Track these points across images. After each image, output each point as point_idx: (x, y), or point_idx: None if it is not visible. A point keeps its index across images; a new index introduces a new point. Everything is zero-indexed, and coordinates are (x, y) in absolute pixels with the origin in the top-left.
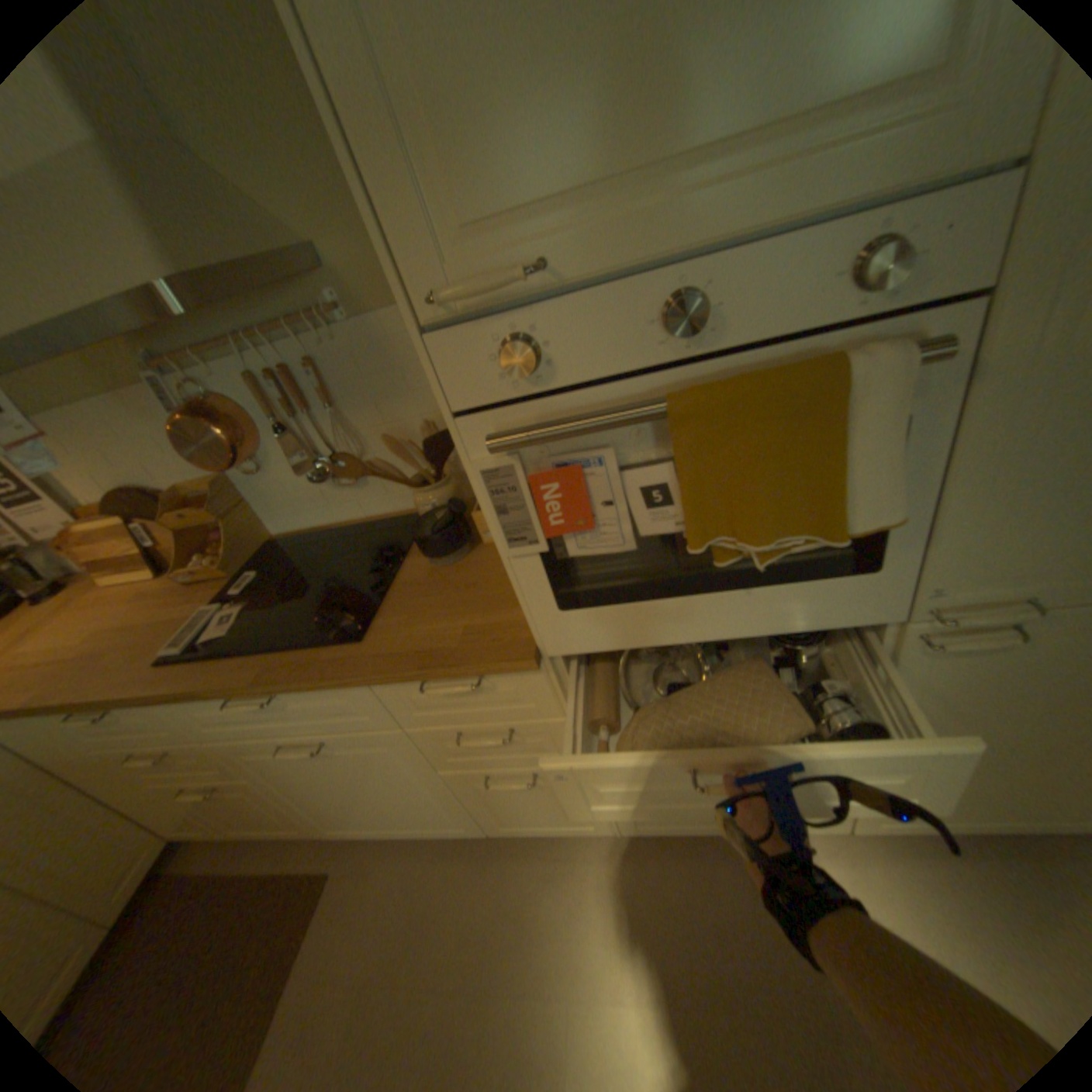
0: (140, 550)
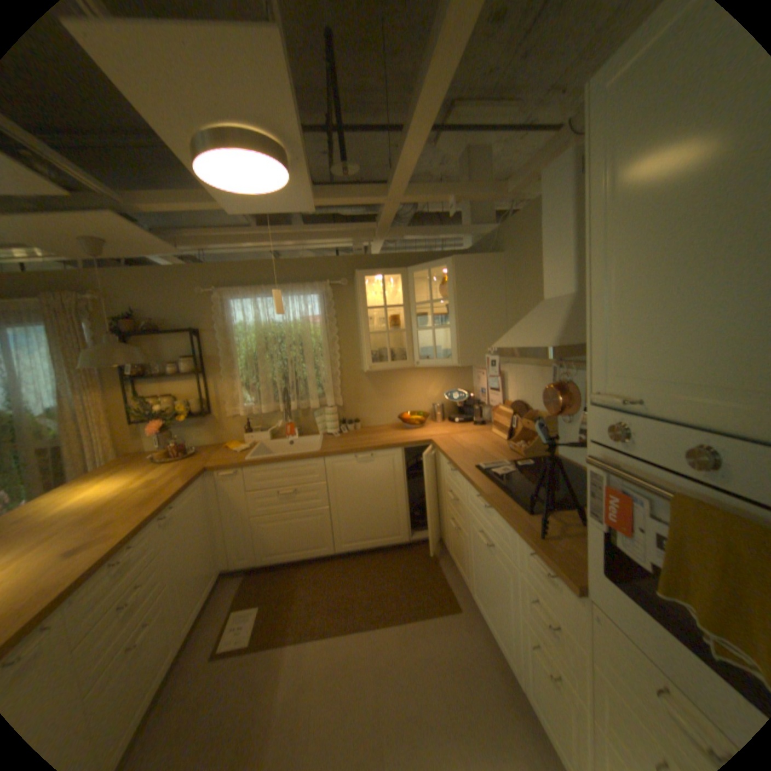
0: (511, 428)
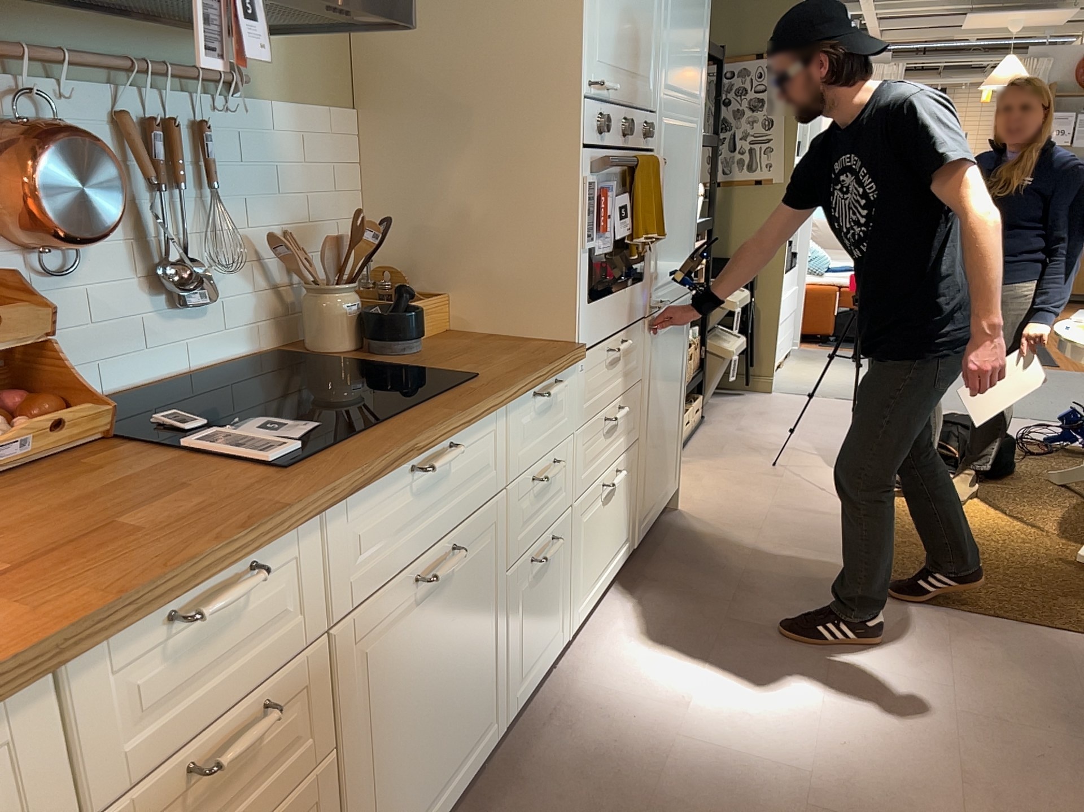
0: None
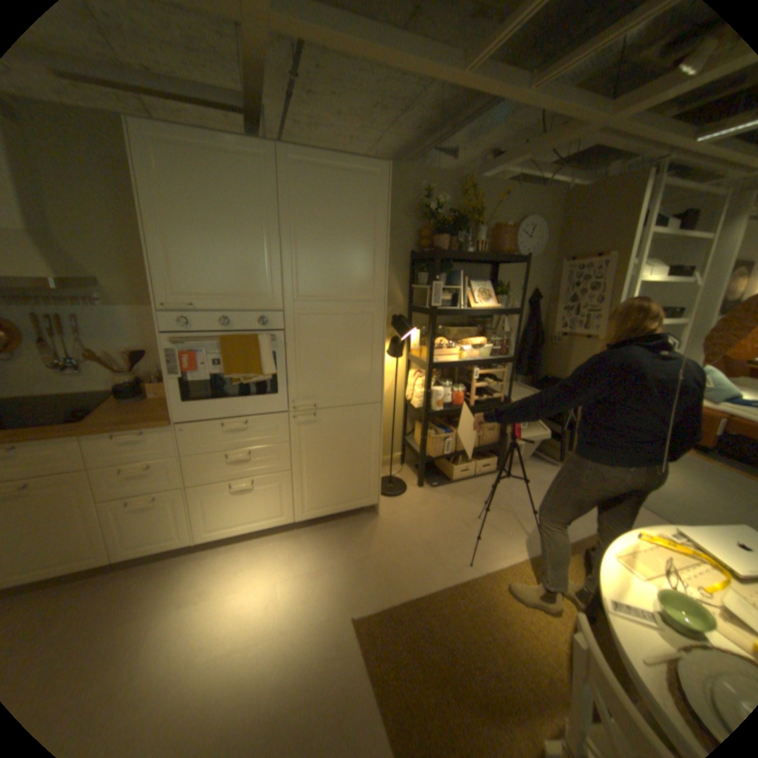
0: None
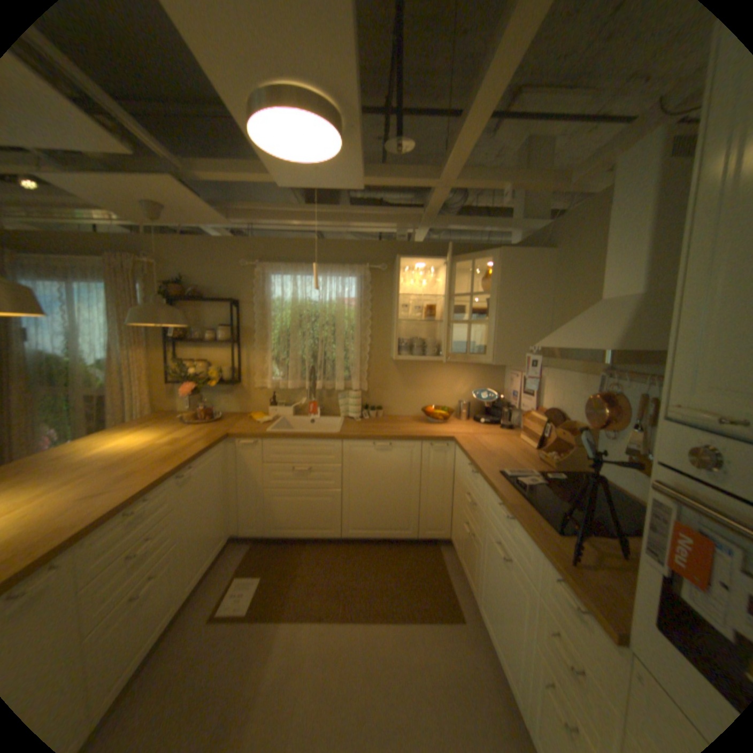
0: (543, 436)
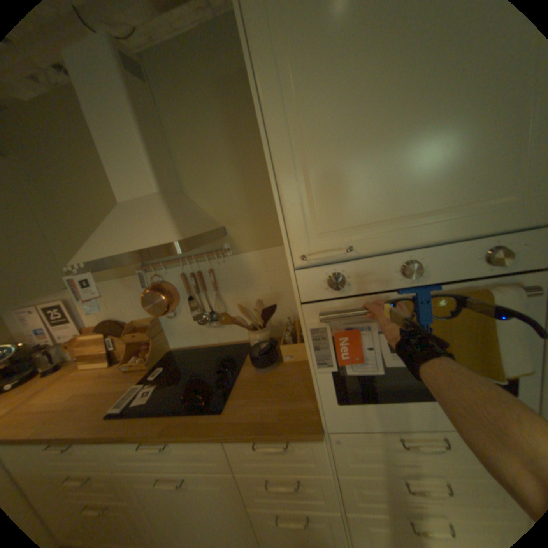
0: (106, 351)
